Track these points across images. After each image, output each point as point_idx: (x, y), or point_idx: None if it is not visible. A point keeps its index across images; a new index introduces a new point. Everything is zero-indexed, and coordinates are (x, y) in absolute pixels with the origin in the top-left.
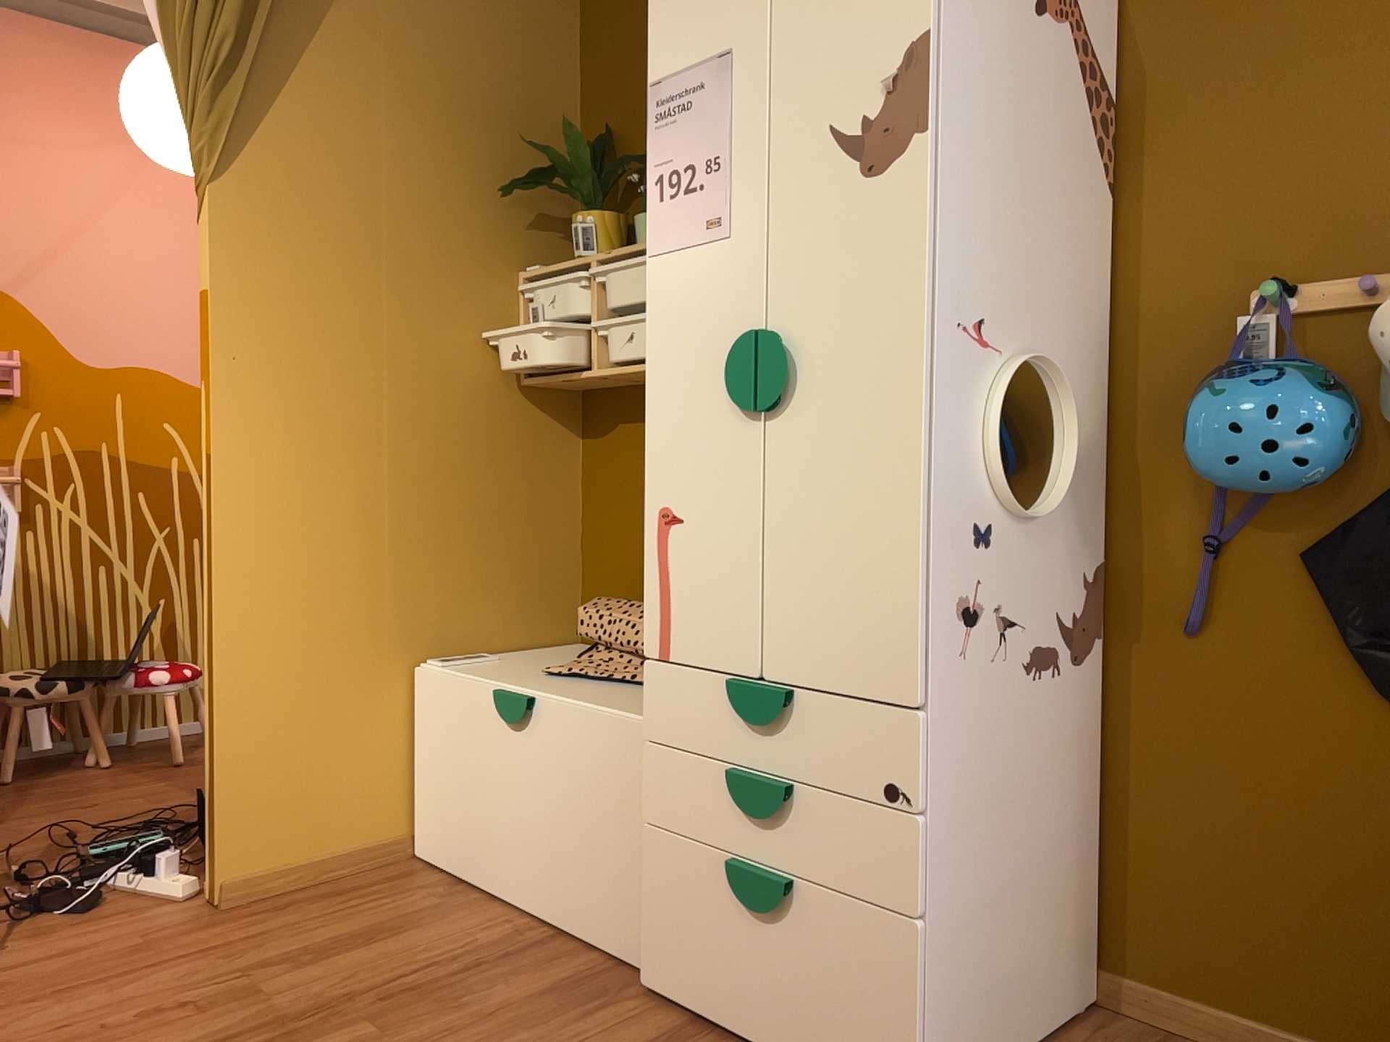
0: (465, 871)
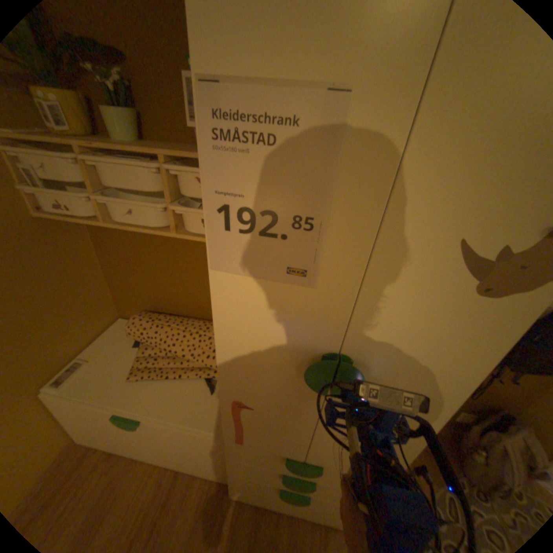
0: (115, 452)
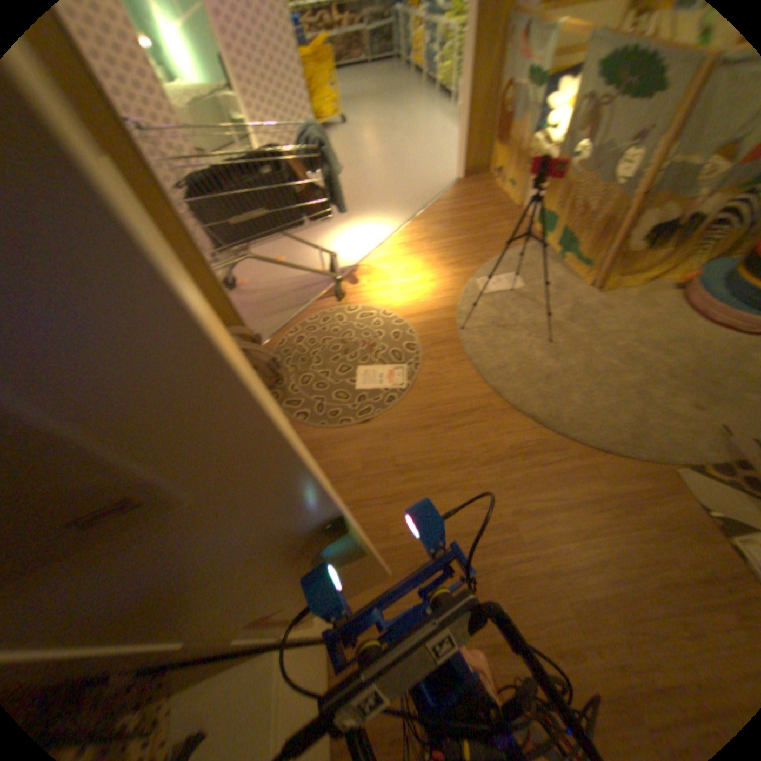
0: None
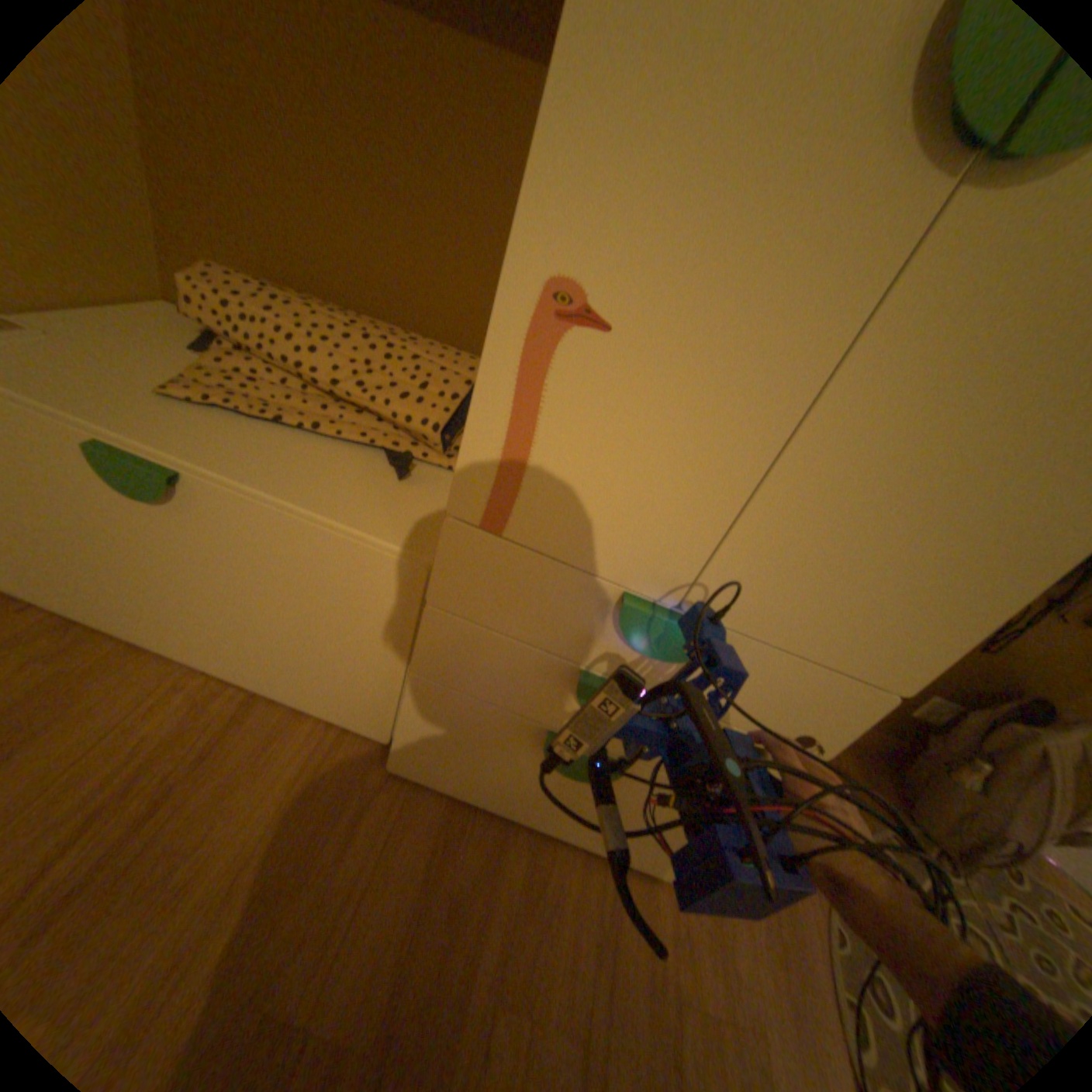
0: (87, 615)
